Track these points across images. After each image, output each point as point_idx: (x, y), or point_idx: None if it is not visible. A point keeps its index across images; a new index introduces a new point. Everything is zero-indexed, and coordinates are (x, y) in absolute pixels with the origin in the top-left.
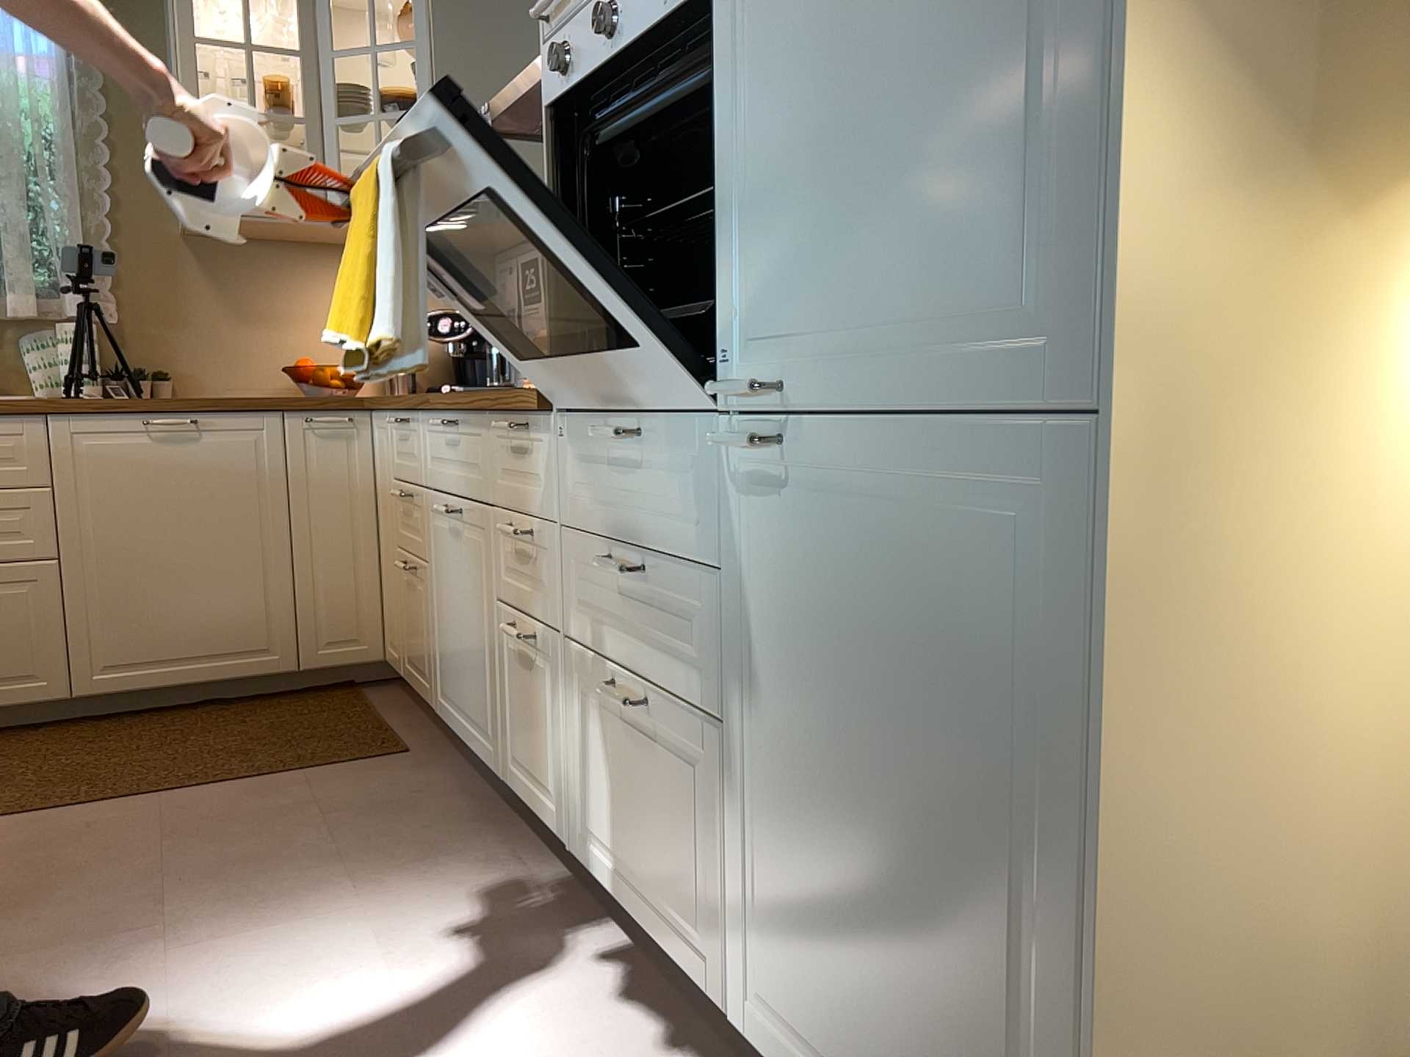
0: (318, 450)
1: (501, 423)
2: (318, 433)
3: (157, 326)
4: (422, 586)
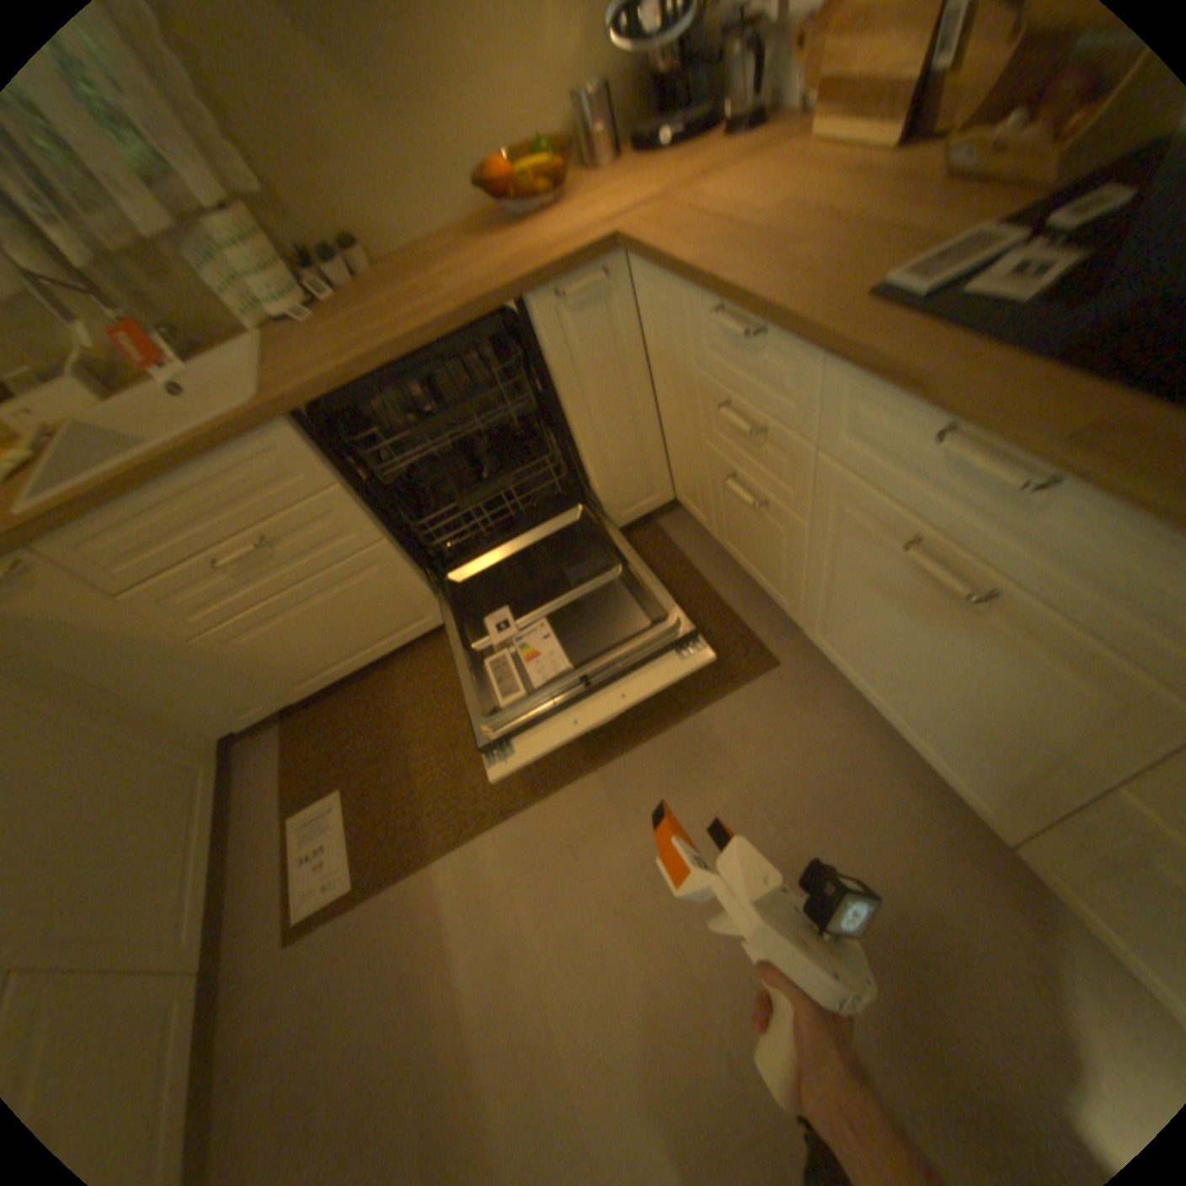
0: (578, 329)
1: None
2: (572, 308)
3: (305, 170)
4: (782, 528)
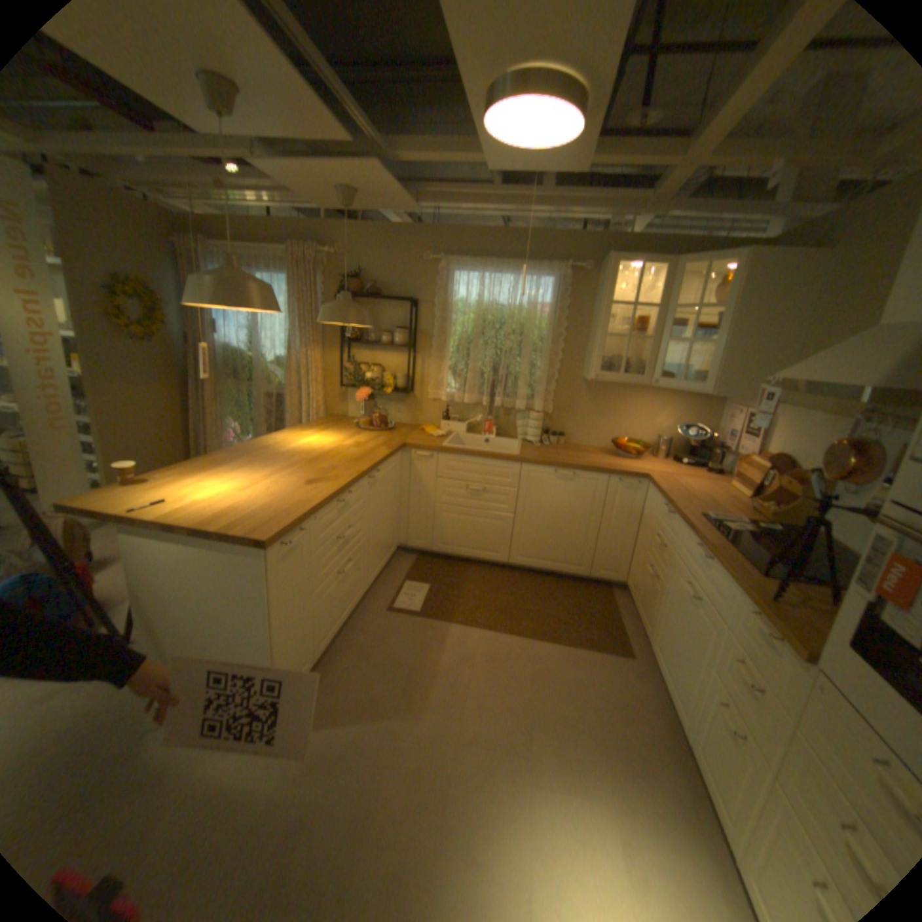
0: (621, 492)
1: (758, 618)
2: (622, 485)
3: (563, 414)
4: (659, 589)
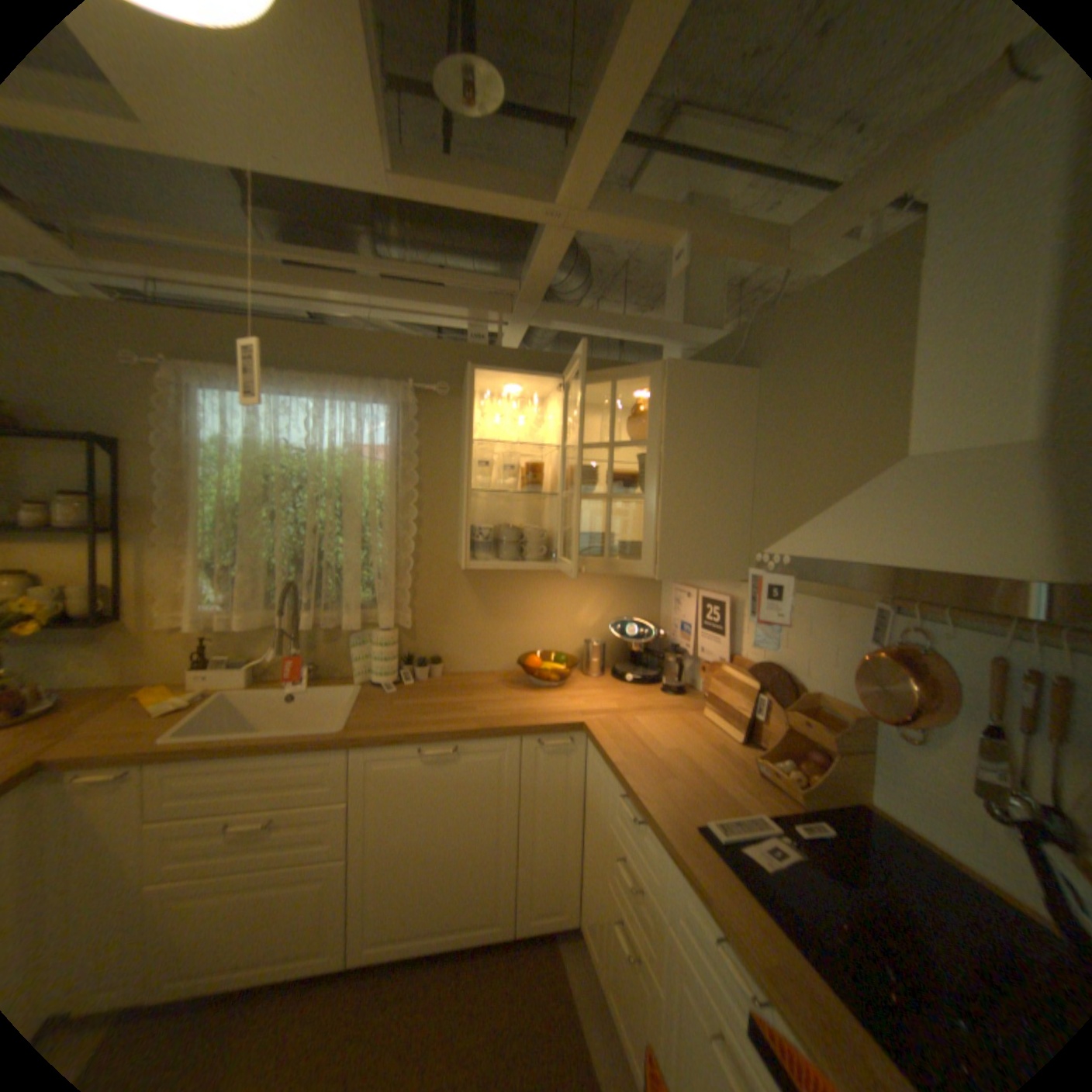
0: (545, 764)
1: None
2: (546, 751)
3: (437, 624)
4: (648, 993)
